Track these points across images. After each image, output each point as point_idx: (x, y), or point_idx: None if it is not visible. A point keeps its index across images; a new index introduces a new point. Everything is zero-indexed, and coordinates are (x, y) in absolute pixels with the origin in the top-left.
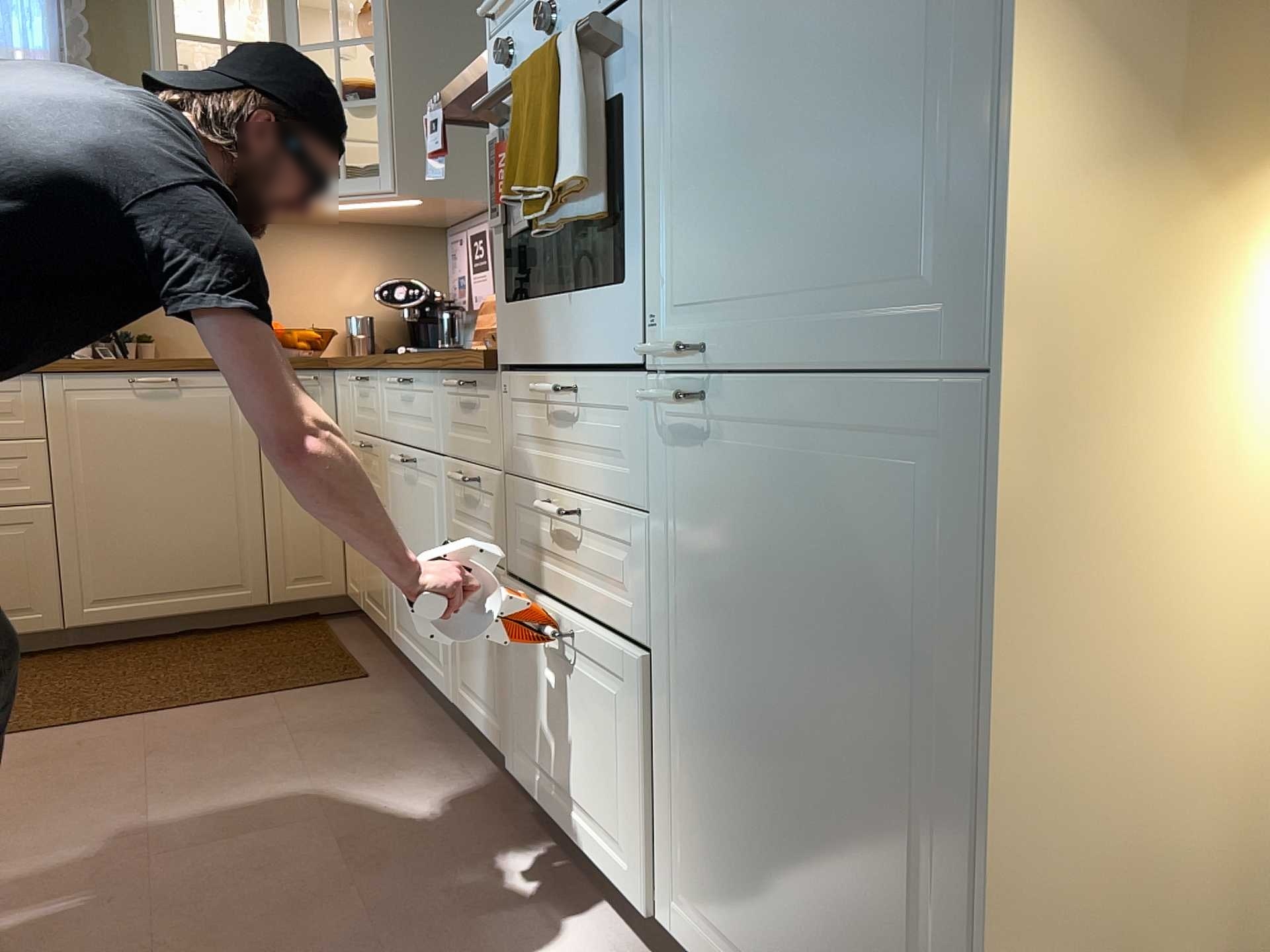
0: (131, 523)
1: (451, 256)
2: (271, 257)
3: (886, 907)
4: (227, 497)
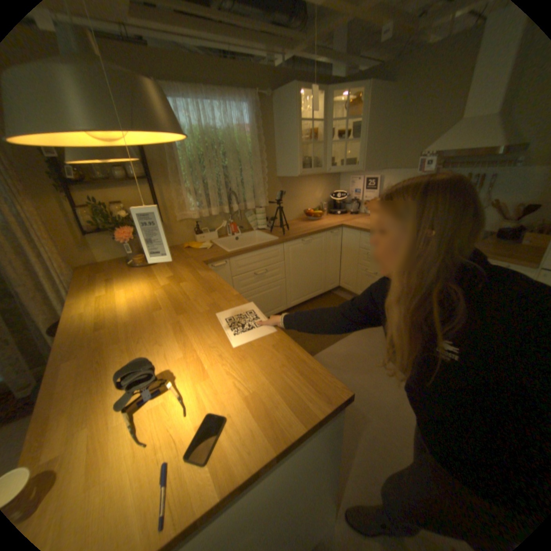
0: (300, 279)
1: (351, 183)
2: (301, 188)
3: None
4: (319, 268)
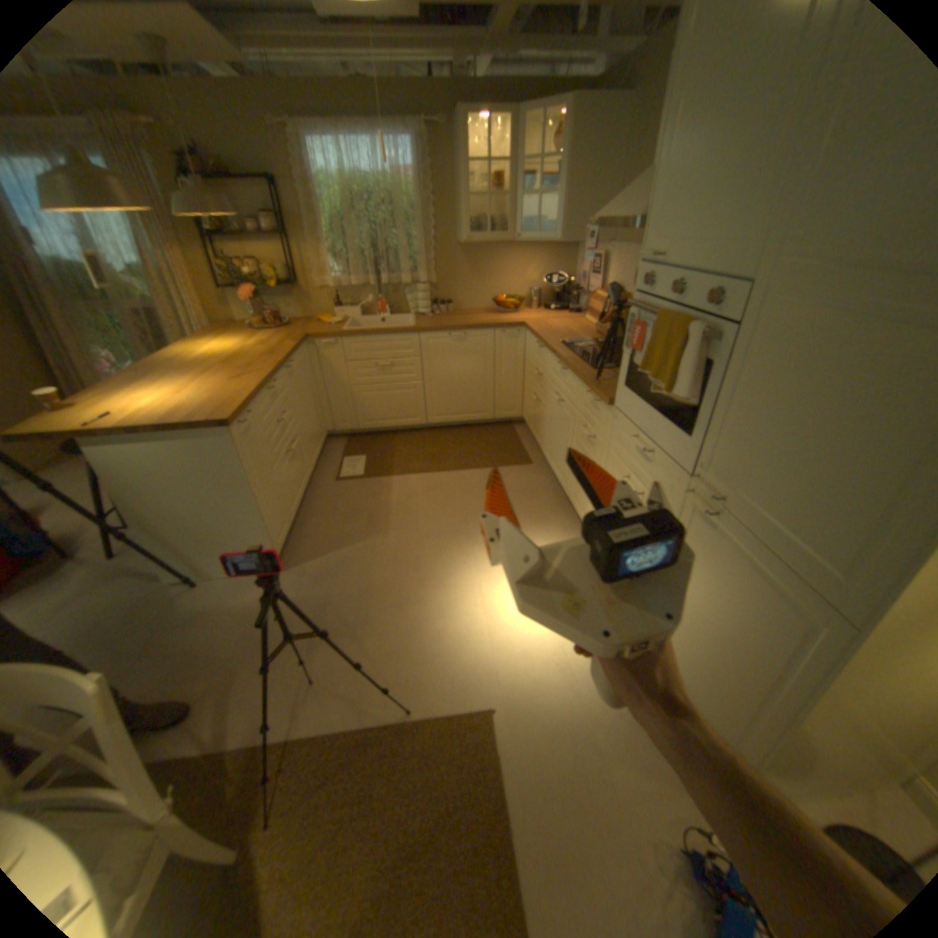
0: (448, 389)
1: (581, 261)
2: (499, 261)
3: (732, 702)
4: (481, 380)
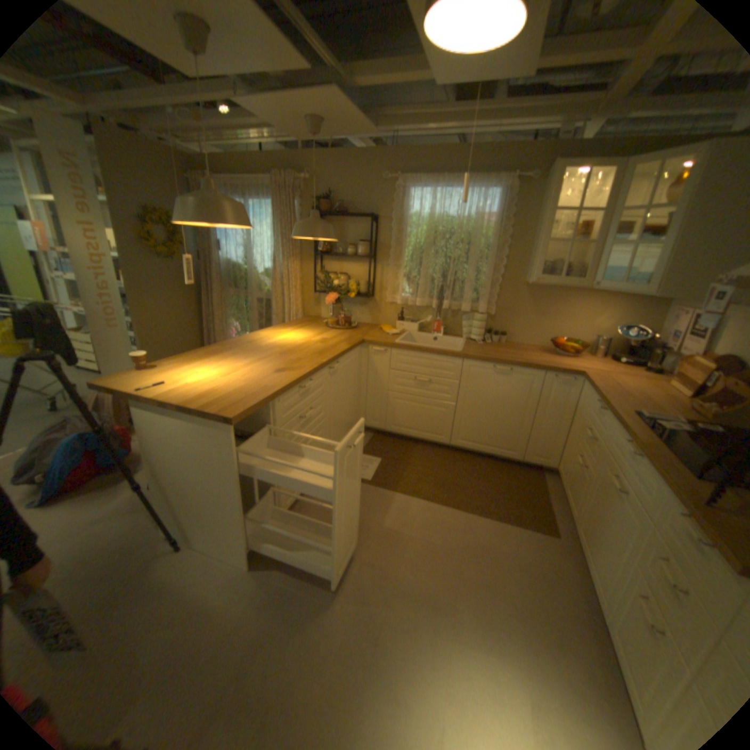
0: (480, 417)
1: (675, 318)
2: (568, 304)
3: None
4: (518, 418)
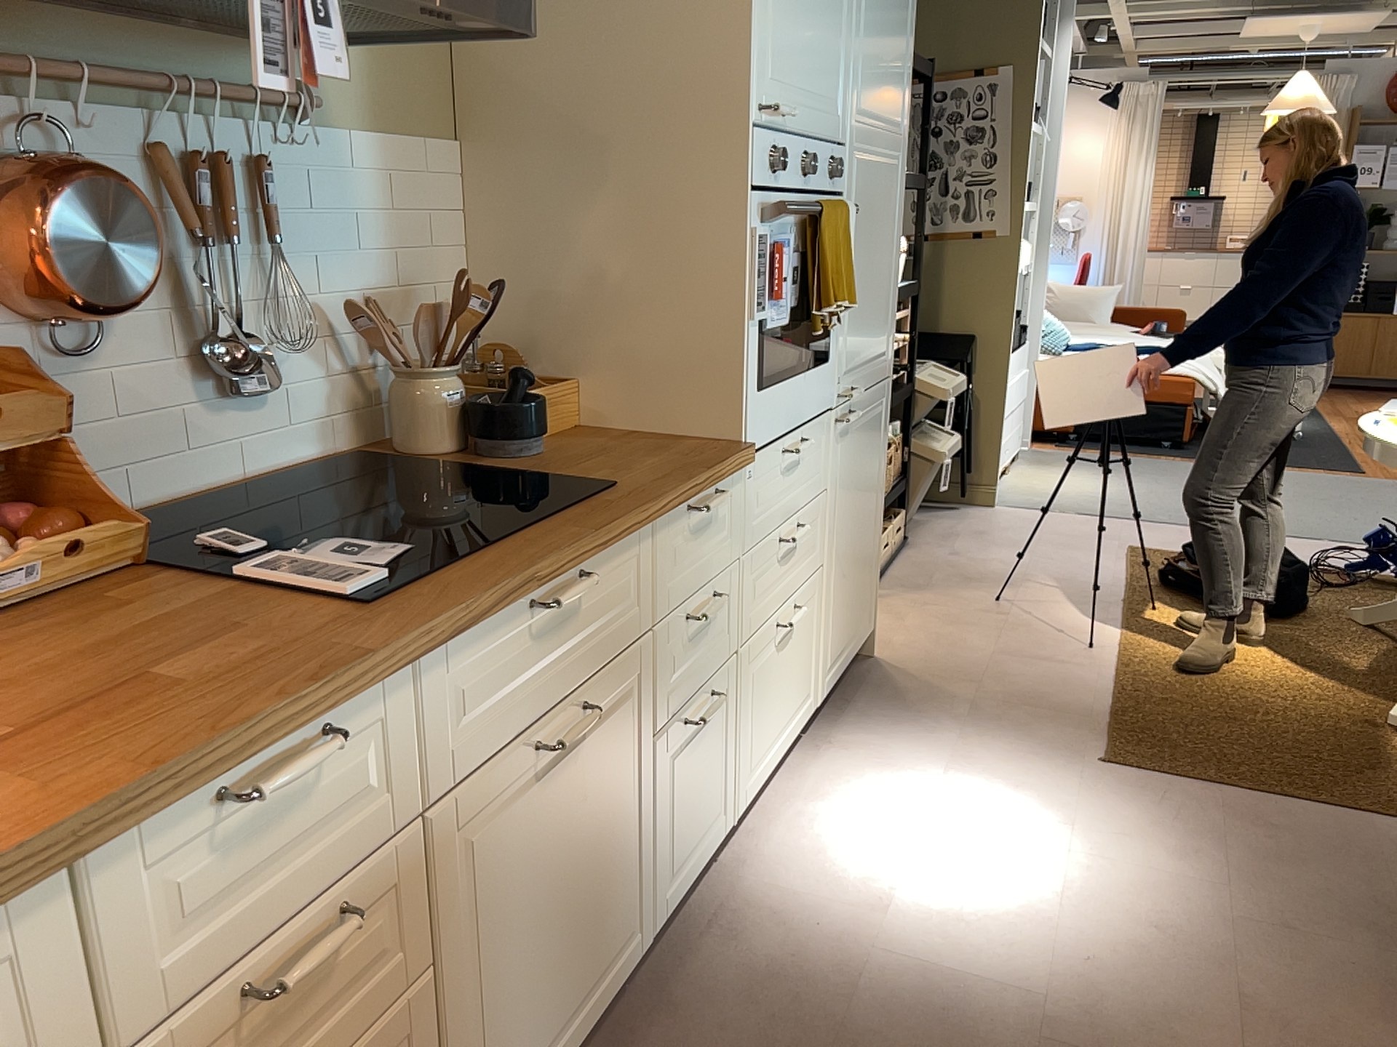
0: None
1: None
2: None
3: (869, 556)
4: None
